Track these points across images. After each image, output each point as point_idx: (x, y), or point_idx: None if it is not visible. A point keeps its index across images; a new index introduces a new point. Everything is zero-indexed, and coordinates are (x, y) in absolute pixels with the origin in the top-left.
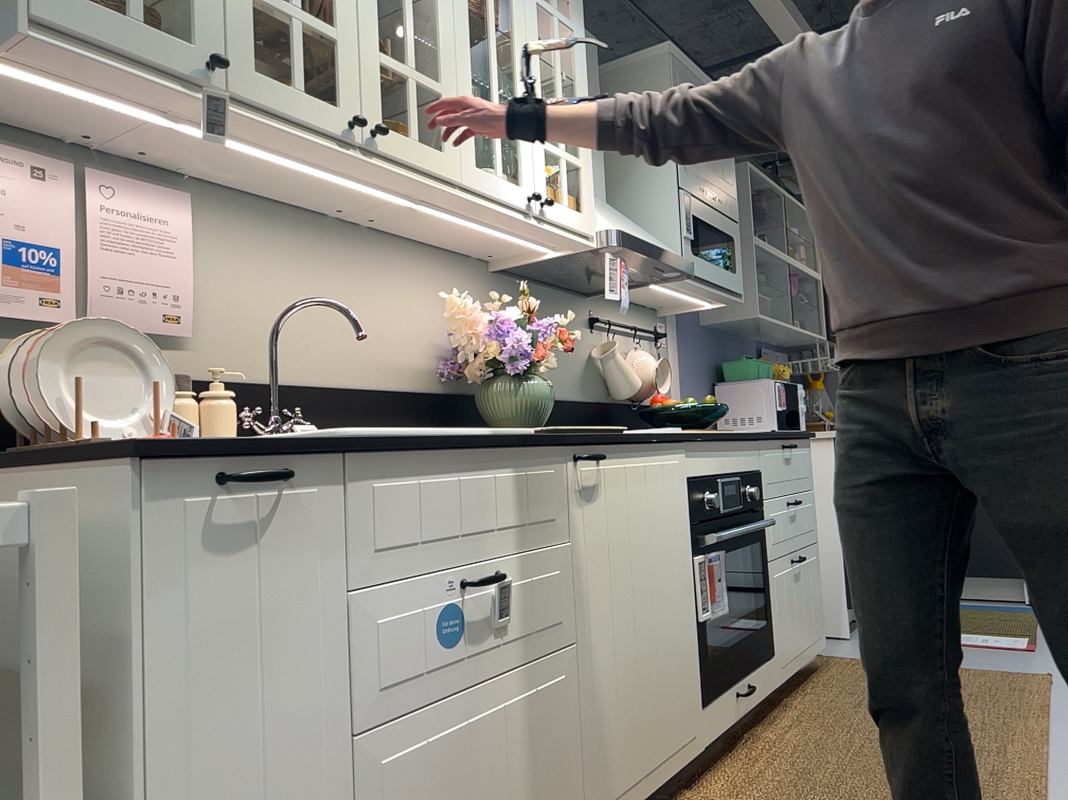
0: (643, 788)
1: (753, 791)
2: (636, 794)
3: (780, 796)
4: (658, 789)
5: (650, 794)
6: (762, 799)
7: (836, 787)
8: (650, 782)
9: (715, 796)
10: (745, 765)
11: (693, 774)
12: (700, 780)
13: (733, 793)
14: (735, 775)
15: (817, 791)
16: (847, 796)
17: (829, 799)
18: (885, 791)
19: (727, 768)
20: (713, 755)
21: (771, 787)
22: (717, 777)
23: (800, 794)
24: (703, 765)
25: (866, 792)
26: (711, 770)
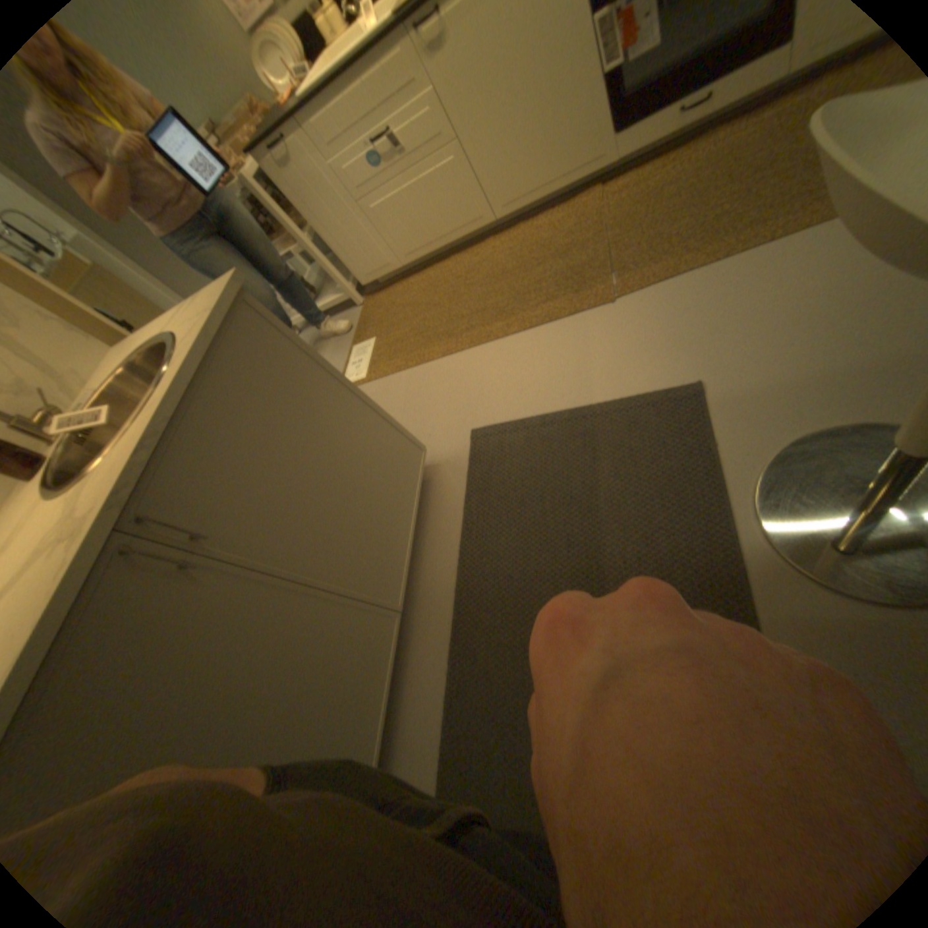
0: (542, 190)
1: (627, 190)
2: (534, 194)
3: (629, 200)
4: (558, 188)
5: (551, 192)
6: (619, 199)
7: (659, 202)
8: (549, 186)
9: (609, 189)
10: (660, 165)
11: (631, 165)
12: (624, 173)
13: (618, 190)
14: (642, 173)
15: (648, 201)
16: (650, 211)
17: (640, 210)
18: (672, 213)
19: (650, 165)
20: (666, 149)
21: (636, 191)
22: (633, 173)
23: (638, 200)
24: (648, 157)
25: (661, 212)
26: (641, 165)
